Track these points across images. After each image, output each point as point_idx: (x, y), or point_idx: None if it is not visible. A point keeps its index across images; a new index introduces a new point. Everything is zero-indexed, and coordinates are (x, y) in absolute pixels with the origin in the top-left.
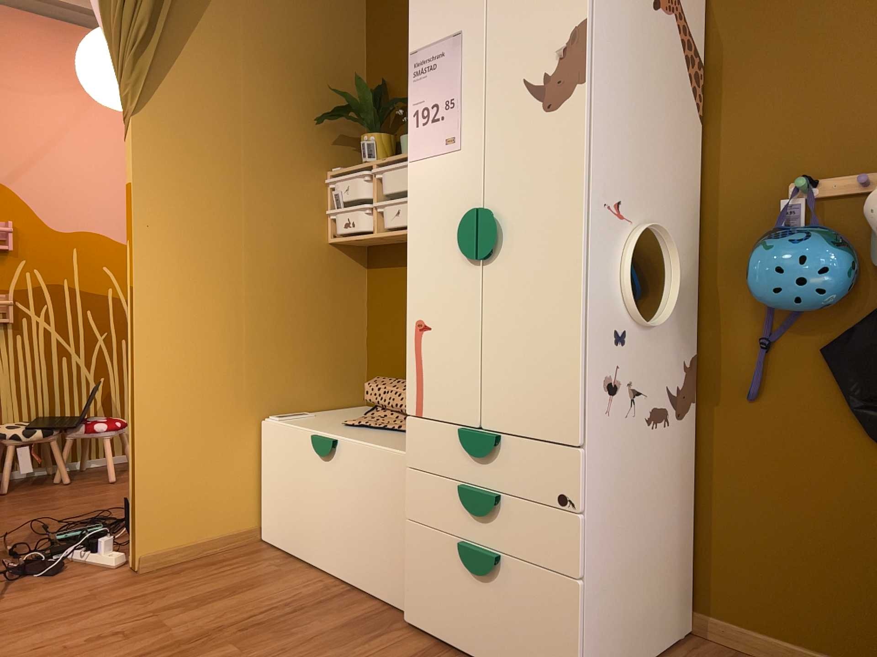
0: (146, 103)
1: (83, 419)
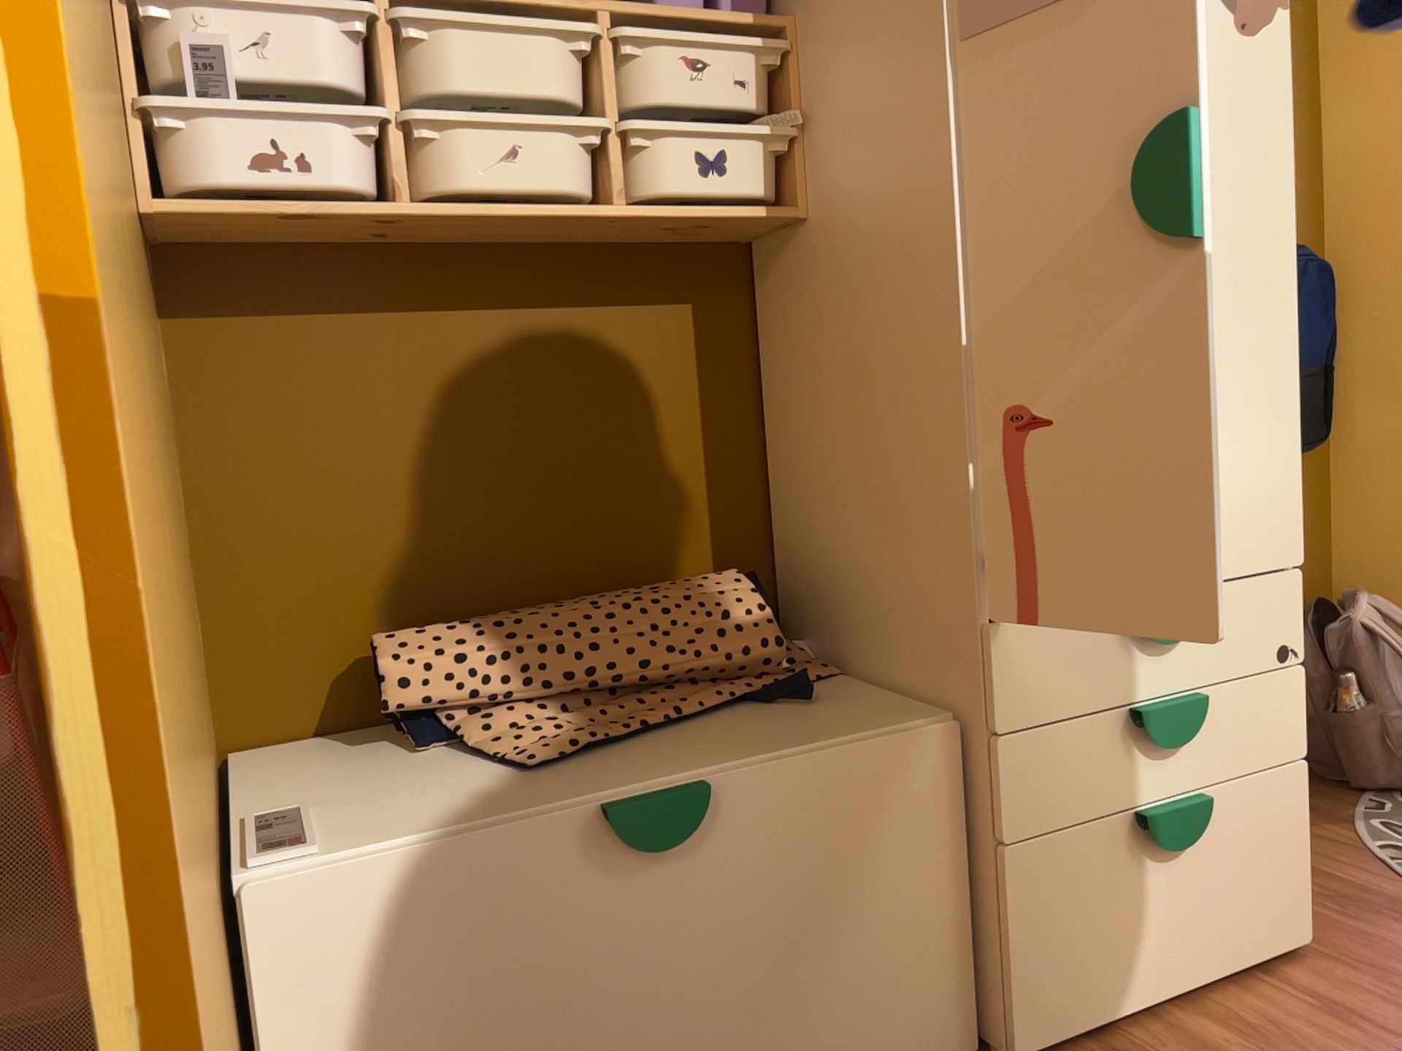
0: None
1: None
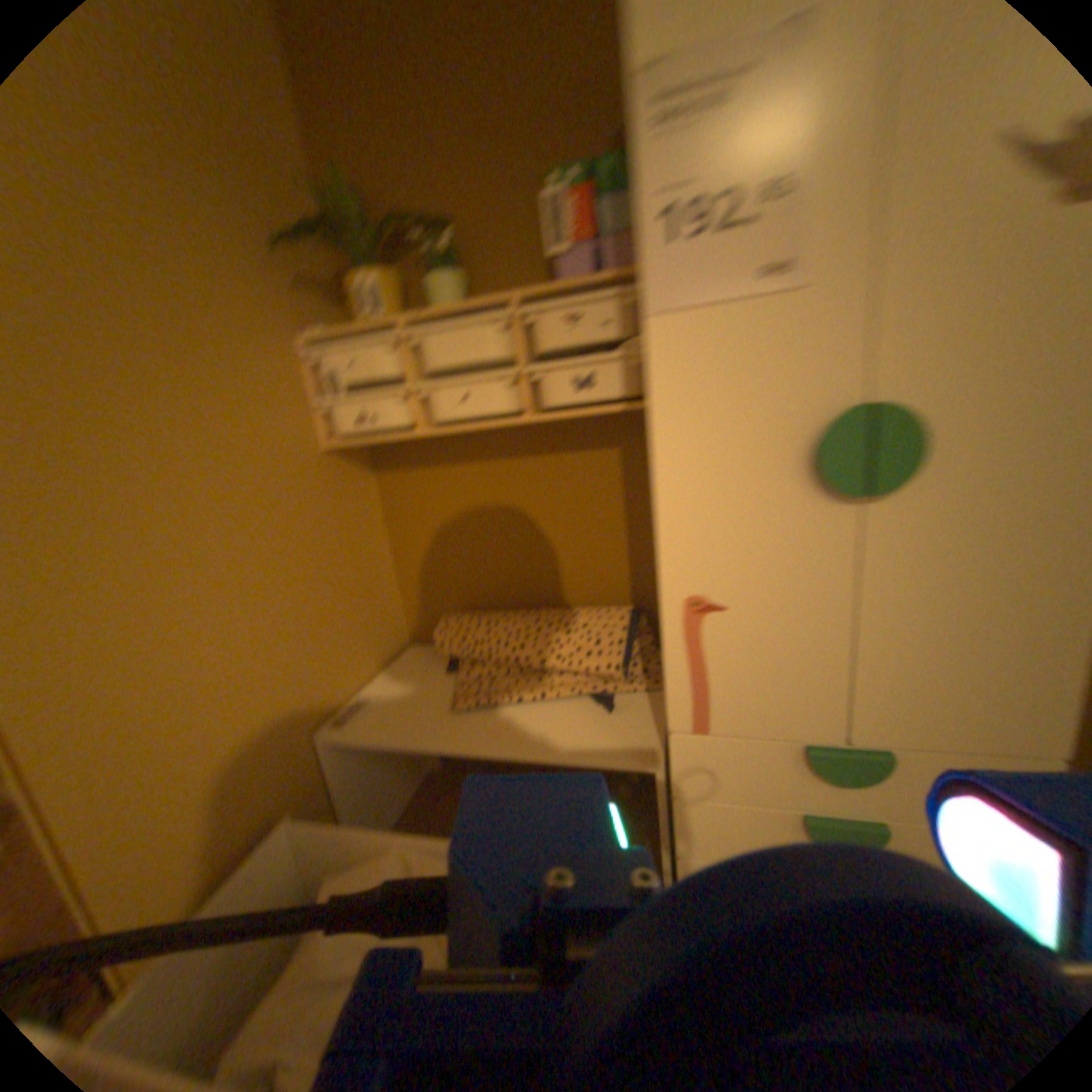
0: None
1: None
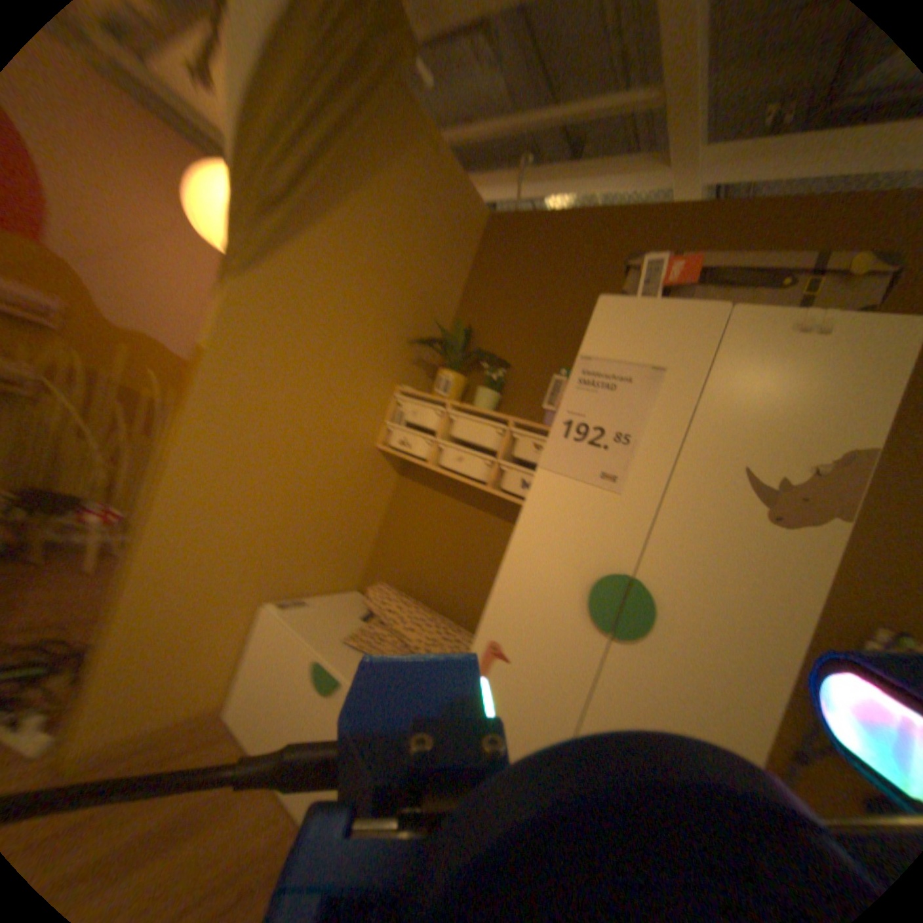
0: (249, 266)
1: (74, 506)
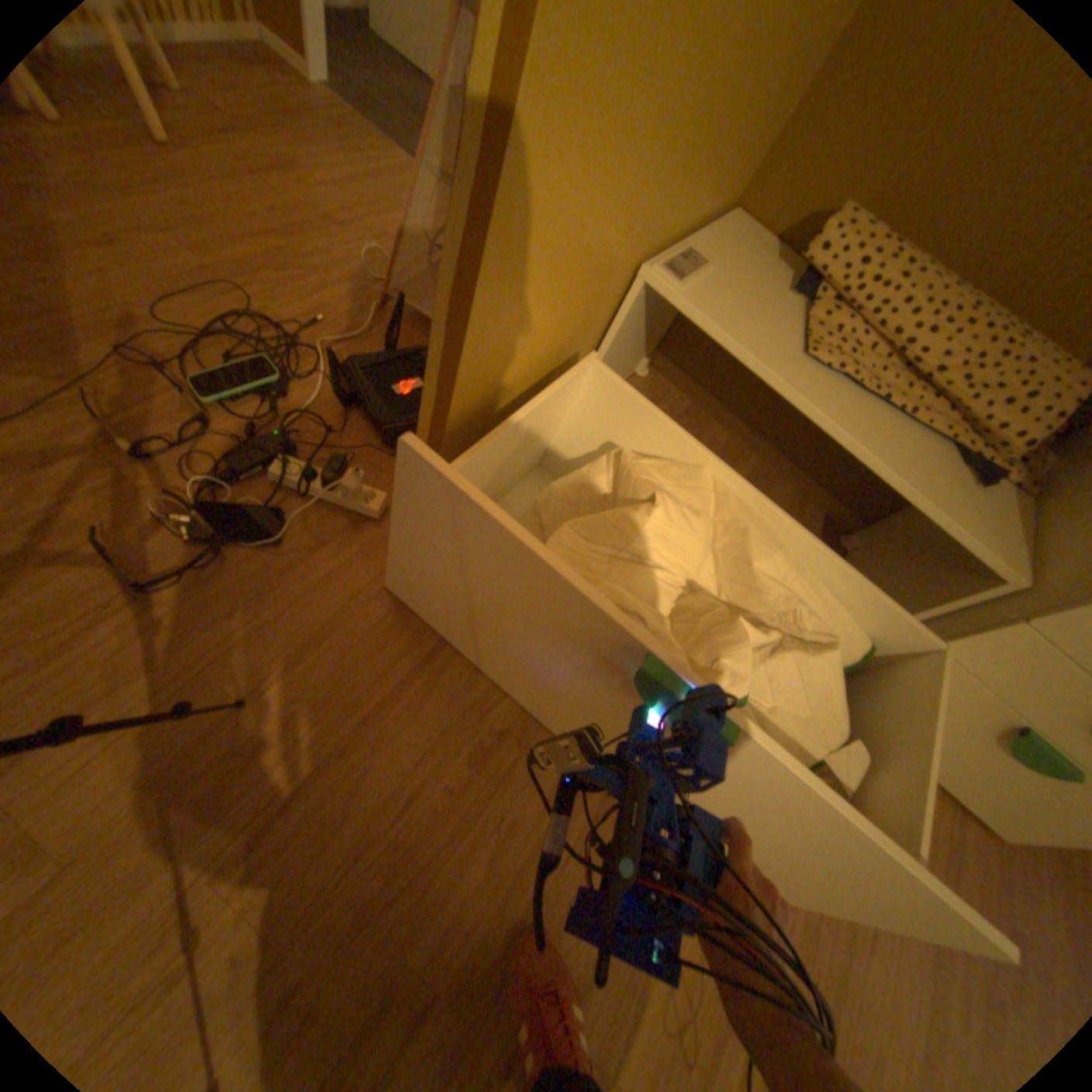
0: None
1: None
